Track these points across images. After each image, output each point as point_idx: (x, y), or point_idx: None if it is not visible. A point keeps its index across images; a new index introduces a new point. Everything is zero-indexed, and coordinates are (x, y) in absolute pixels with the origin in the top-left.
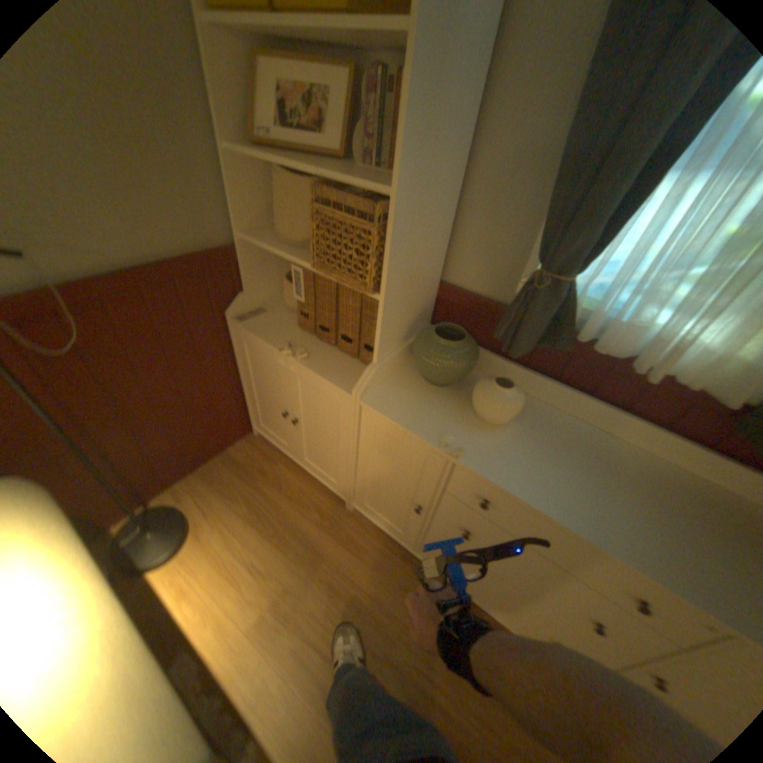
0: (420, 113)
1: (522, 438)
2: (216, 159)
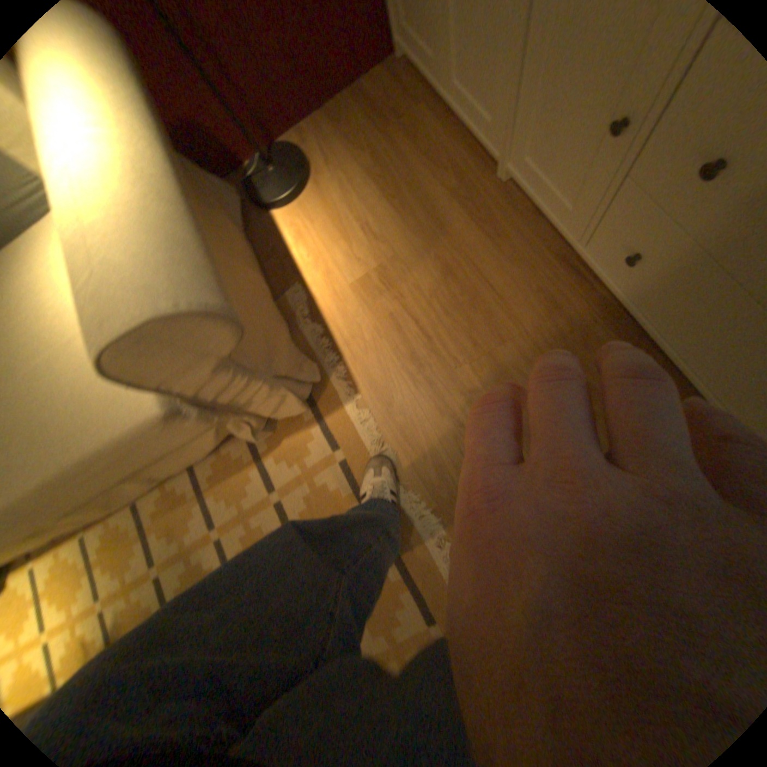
0: None
1: None
2: None
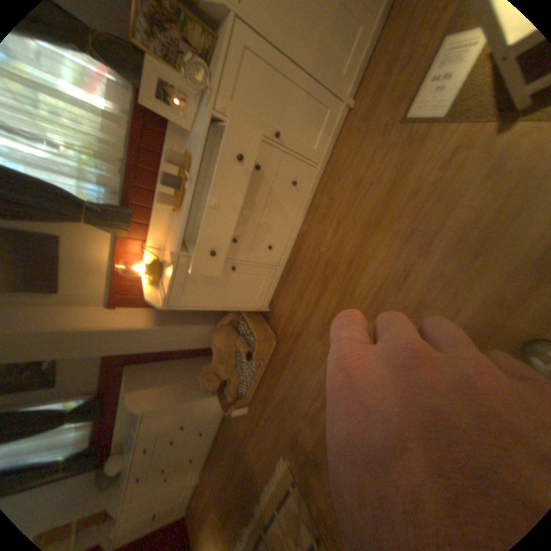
0: None
1: (121, 456)
2: None
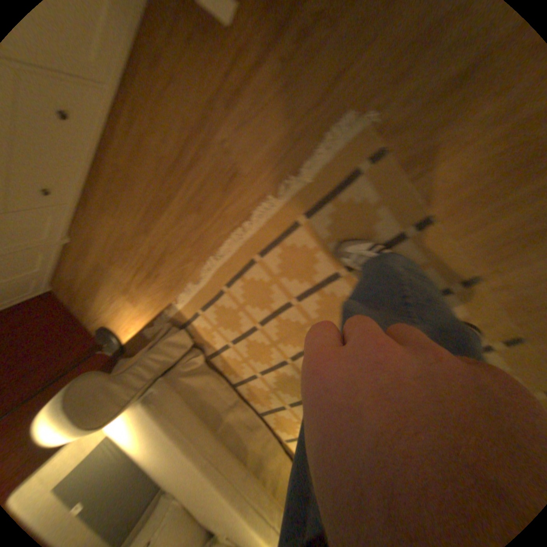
0: None
1: None
2: None
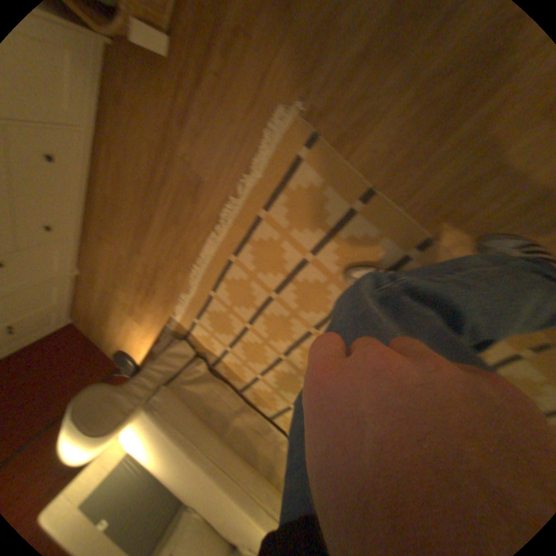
0: None
1: None
2: None
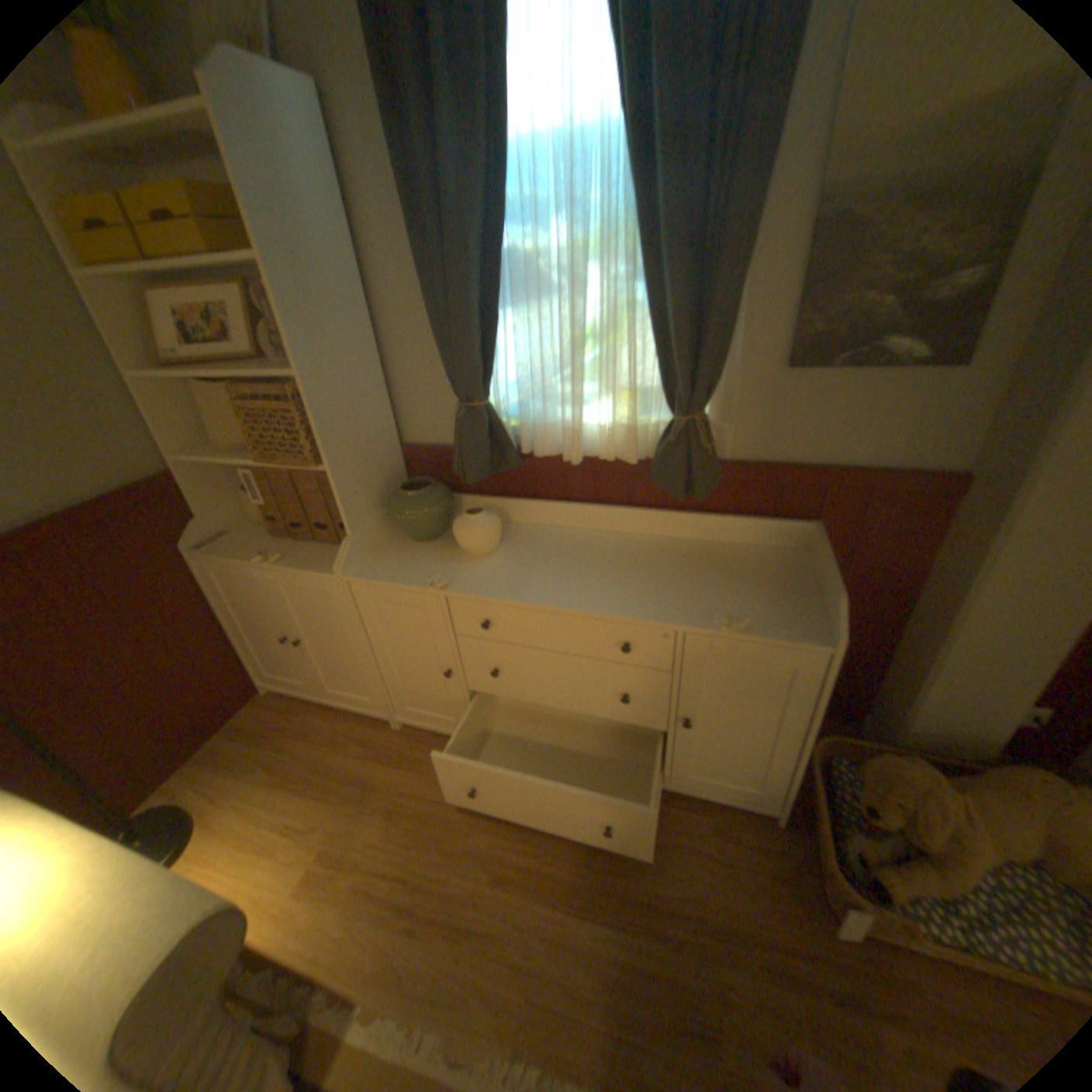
0: (292, 309)
1: (509, 557)
2: (124, 389)
